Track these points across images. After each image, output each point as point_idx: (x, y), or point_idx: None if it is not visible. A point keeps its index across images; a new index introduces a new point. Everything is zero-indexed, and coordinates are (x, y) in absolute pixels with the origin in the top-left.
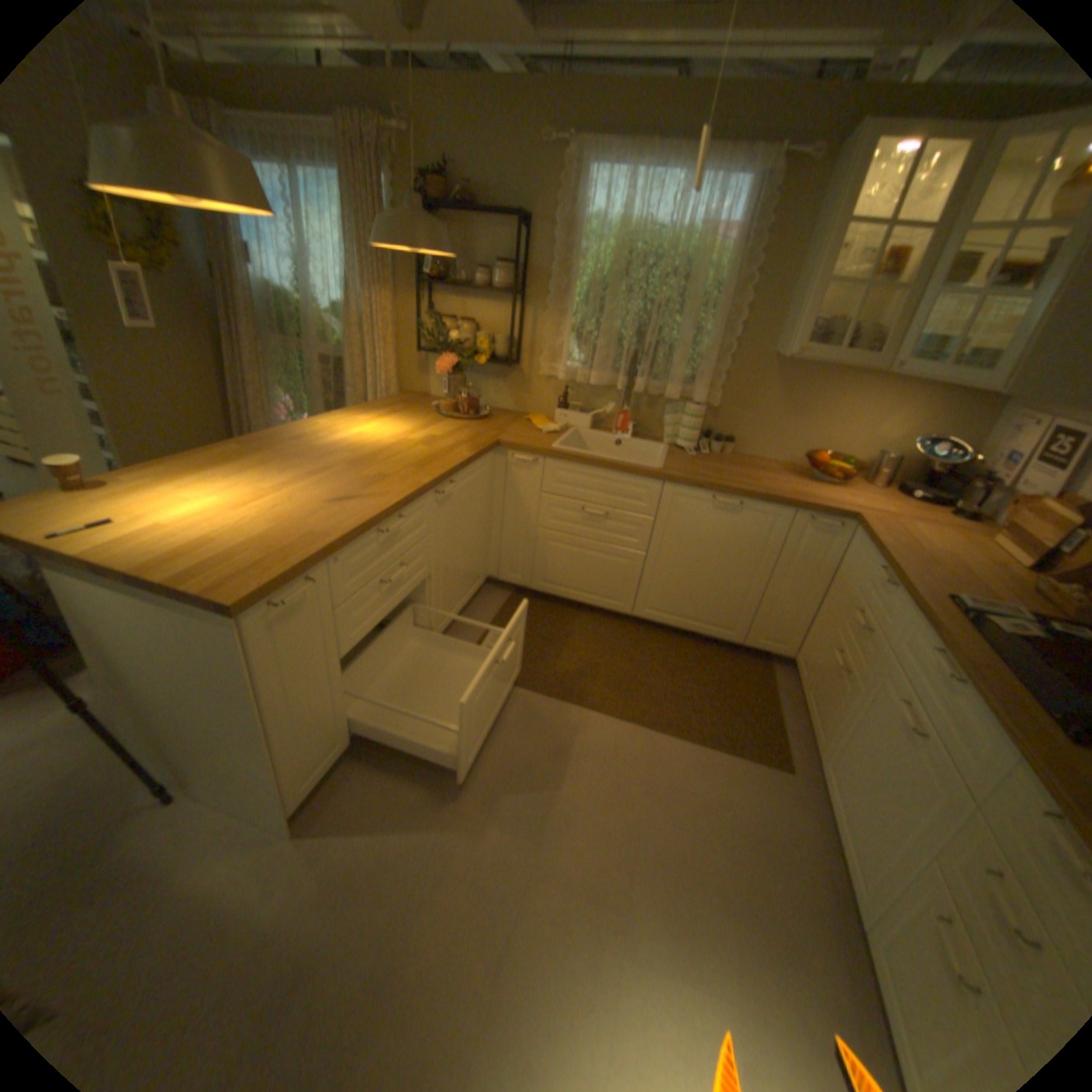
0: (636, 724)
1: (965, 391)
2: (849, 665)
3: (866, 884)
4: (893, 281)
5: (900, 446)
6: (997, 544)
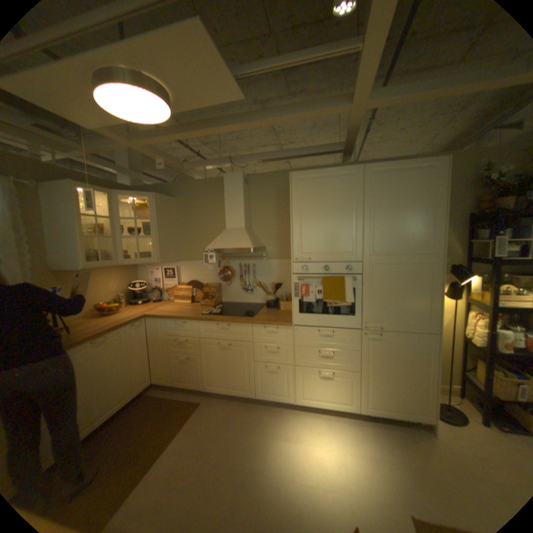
0: (155, 461)
1: (125, 267)
2: (185, 357)
3: (245, 391)
4: (95, 236)
5: (118, 292)
6: (176, 303)
